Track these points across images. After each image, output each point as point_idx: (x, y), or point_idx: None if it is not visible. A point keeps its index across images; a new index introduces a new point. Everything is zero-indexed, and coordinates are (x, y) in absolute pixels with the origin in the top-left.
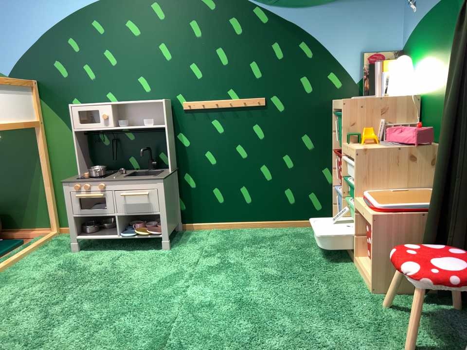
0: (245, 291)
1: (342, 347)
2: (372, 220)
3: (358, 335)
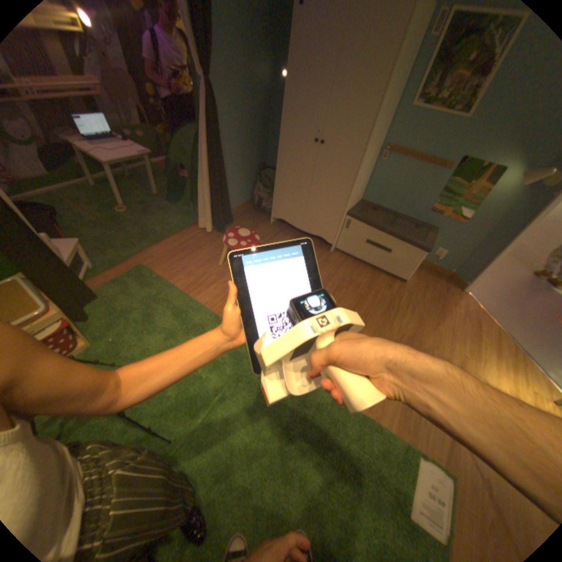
0: (144, 408)
1: (160, 326)
2: (58, 316)
3: (145, 327)
